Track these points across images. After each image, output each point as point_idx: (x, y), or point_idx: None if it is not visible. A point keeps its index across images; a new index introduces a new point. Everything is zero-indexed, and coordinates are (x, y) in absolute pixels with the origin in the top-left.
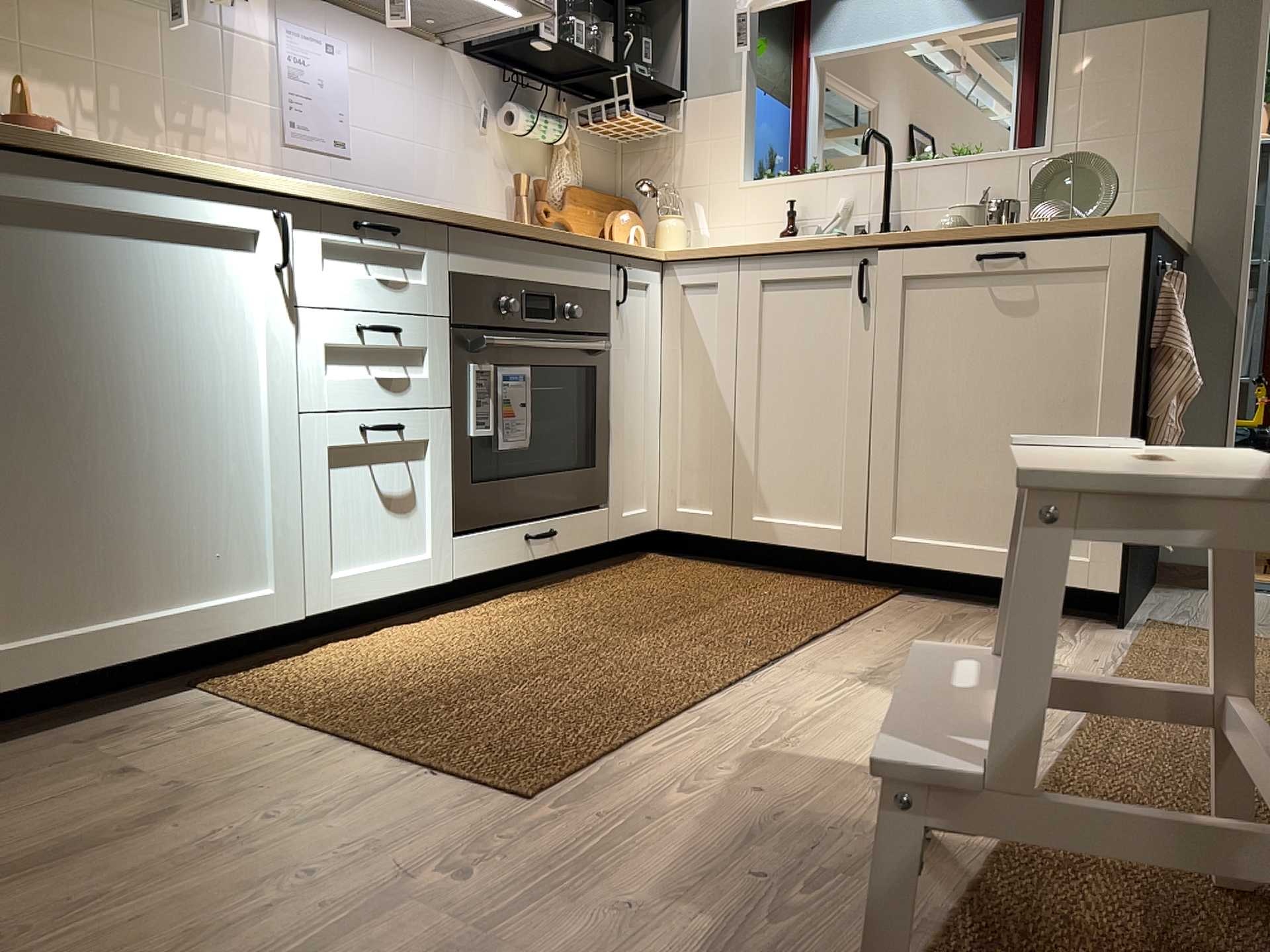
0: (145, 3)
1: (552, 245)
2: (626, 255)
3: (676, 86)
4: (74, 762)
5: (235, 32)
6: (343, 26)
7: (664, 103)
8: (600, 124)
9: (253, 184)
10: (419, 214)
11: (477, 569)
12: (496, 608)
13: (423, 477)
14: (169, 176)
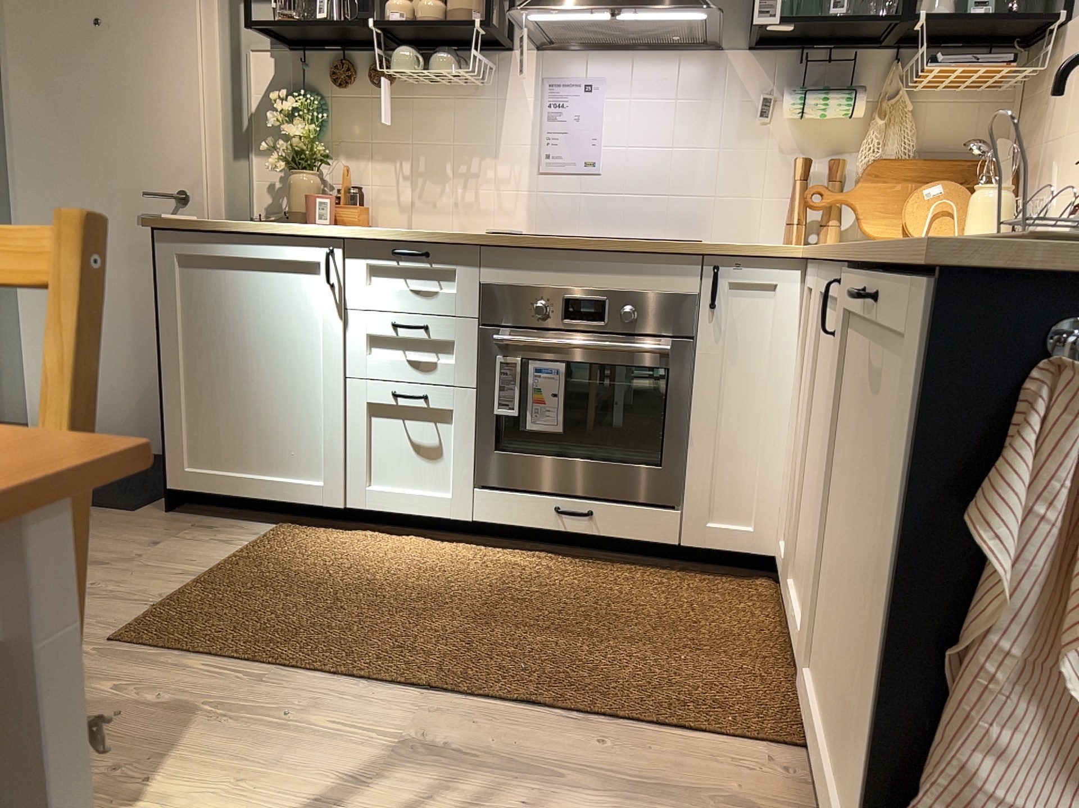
0: (440, 93)
1: (606, 253)
2: (730, 258)
3: (1067, 2)
4: (166, 533)
5: (502, 94)
6: (598, 61)
7: (1054, 29)
8: (917, 82)
9: (311, 232)
10: (443, 238)
11: (497, 522)
12: (510, 559)
13: (448, 438)
14: (262, 233)
